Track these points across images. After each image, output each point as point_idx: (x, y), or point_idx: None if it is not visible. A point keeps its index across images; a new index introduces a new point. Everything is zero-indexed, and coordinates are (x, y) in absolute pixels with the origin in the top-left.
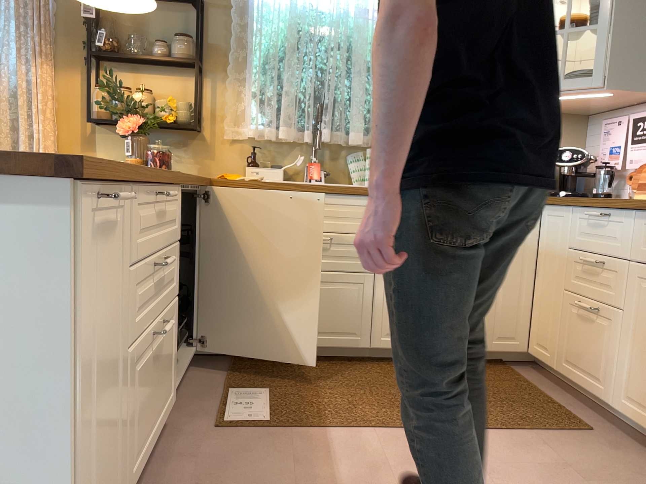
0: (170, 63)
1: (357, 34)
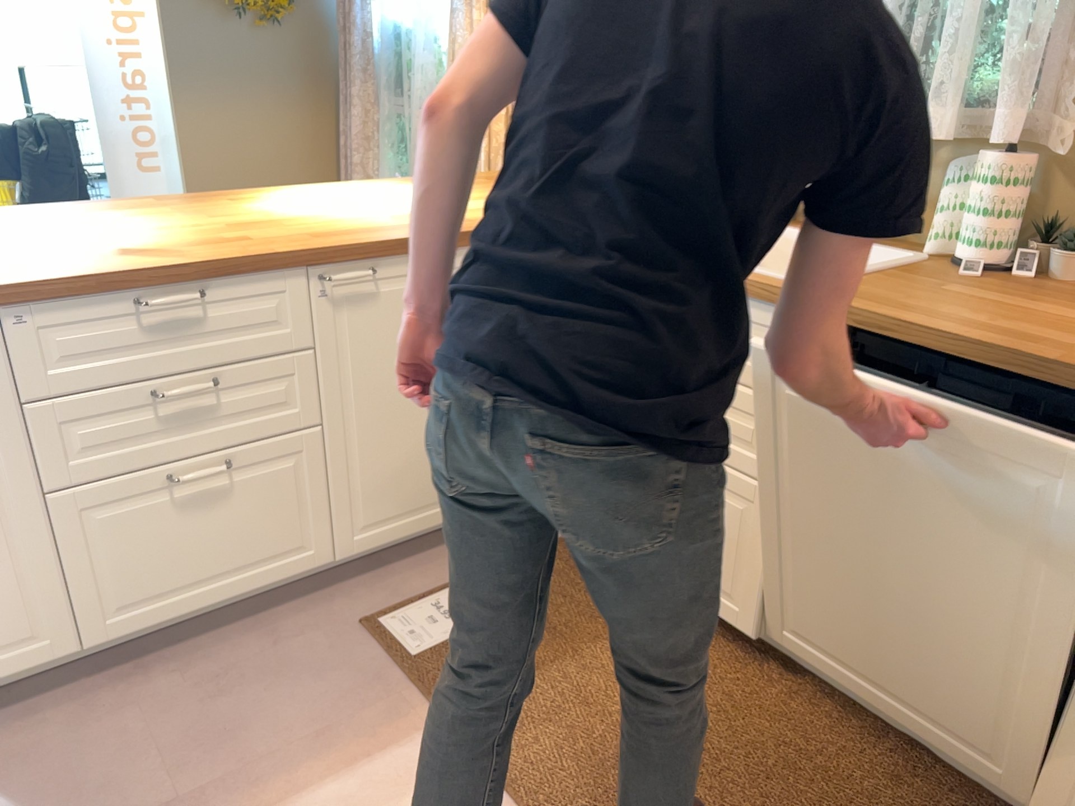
0: None
1: None
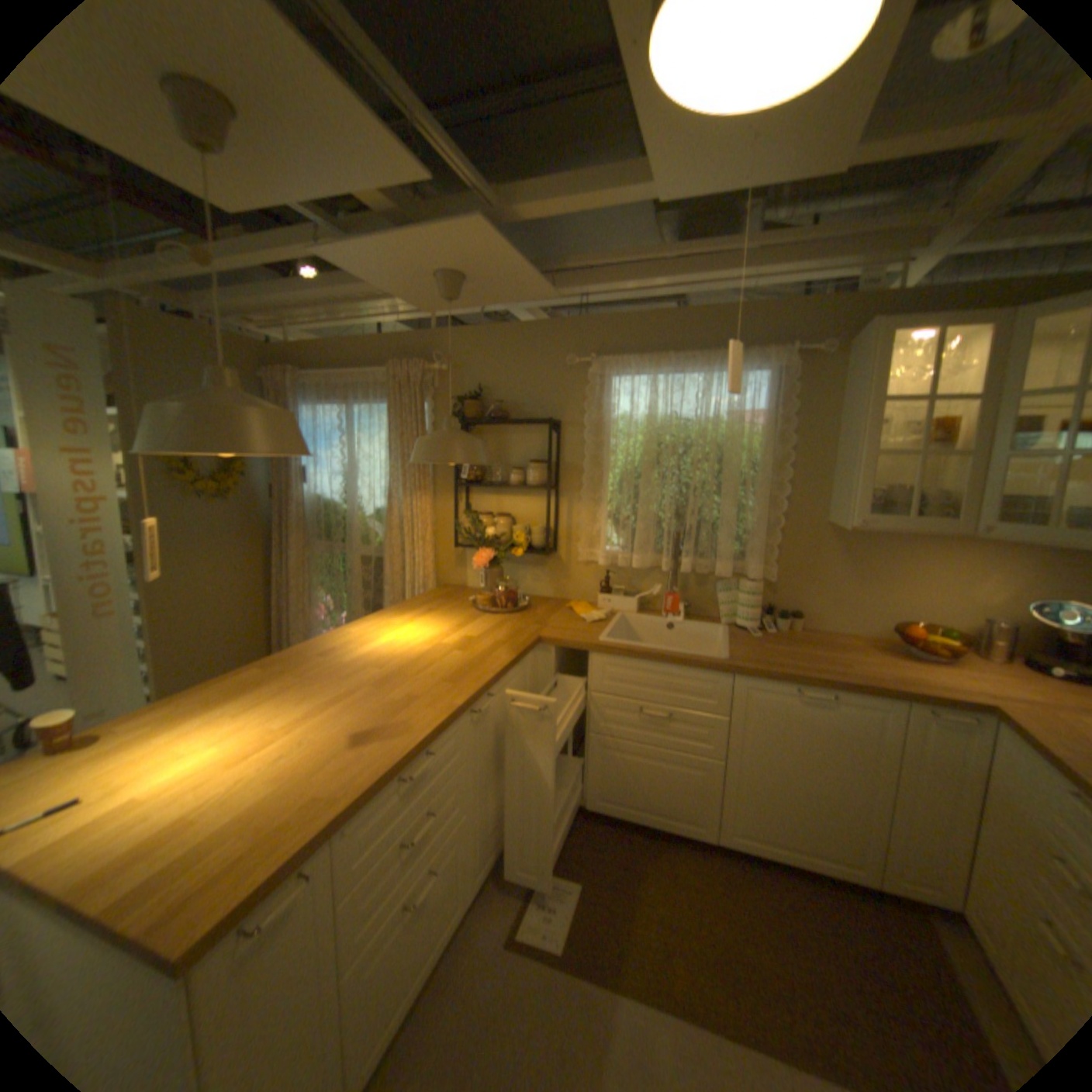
0: (526, 486)
1: (729, 446)
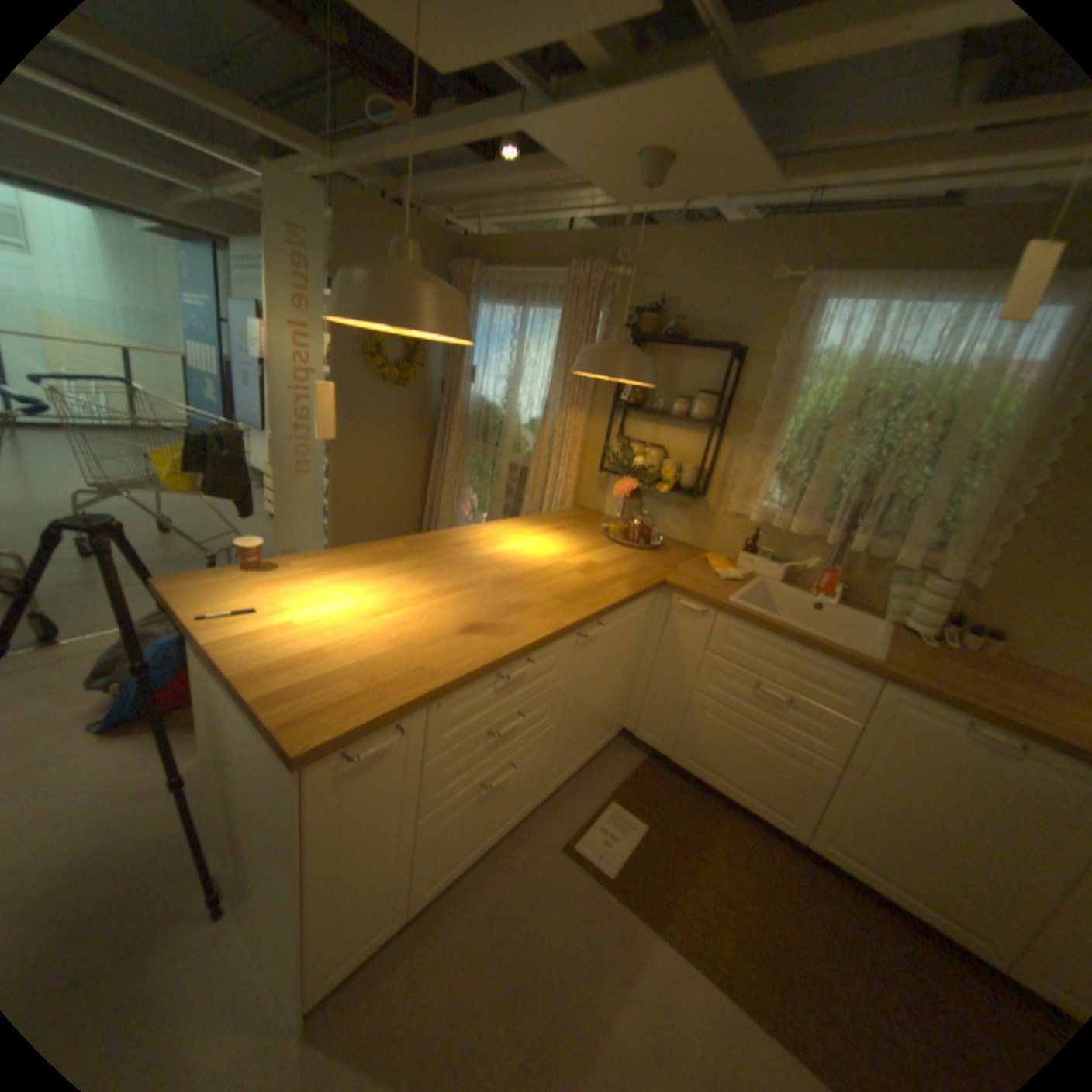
0: (689, 418)
1: (971, 404)
